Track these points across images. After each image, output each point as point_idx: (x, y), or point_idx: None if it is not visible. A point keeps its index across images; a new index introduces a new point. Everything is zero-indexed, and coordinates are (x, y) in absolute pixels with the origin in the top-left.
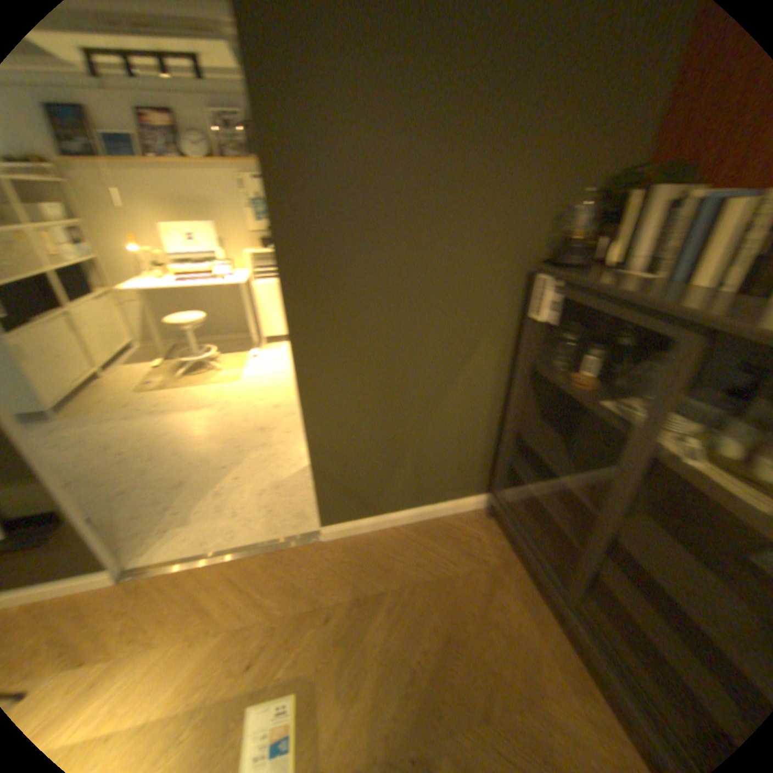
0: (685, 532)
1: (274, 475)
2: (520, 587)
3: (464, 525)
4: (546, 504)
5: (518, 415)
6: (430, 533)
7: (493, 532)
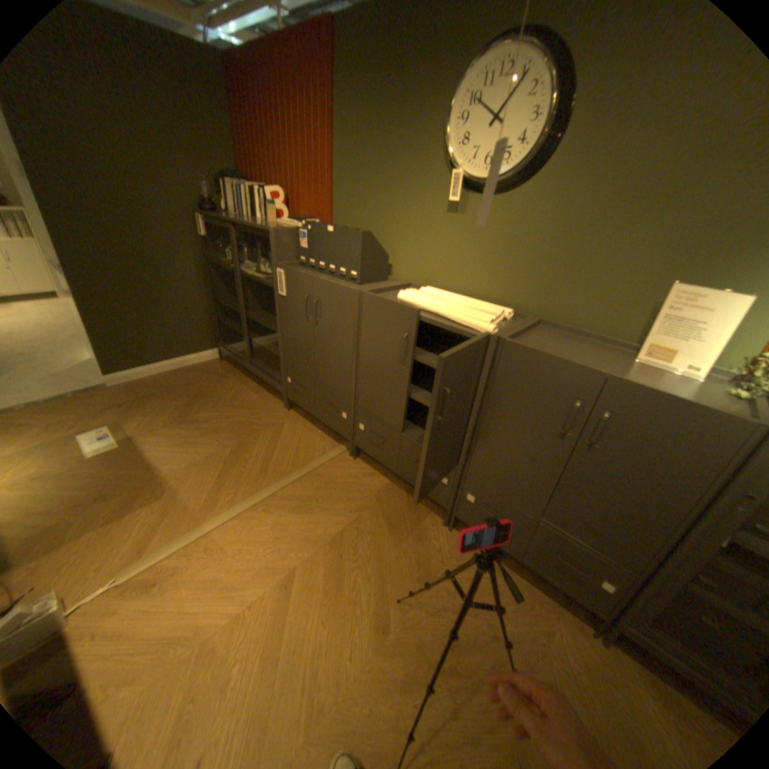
0: (274, 312)
1: (53, 372)
2: (237, 376)
3: (207, 366)
4: (235, 328)
5: (212, 288)
6: (186, 372)
7: (224, 365)
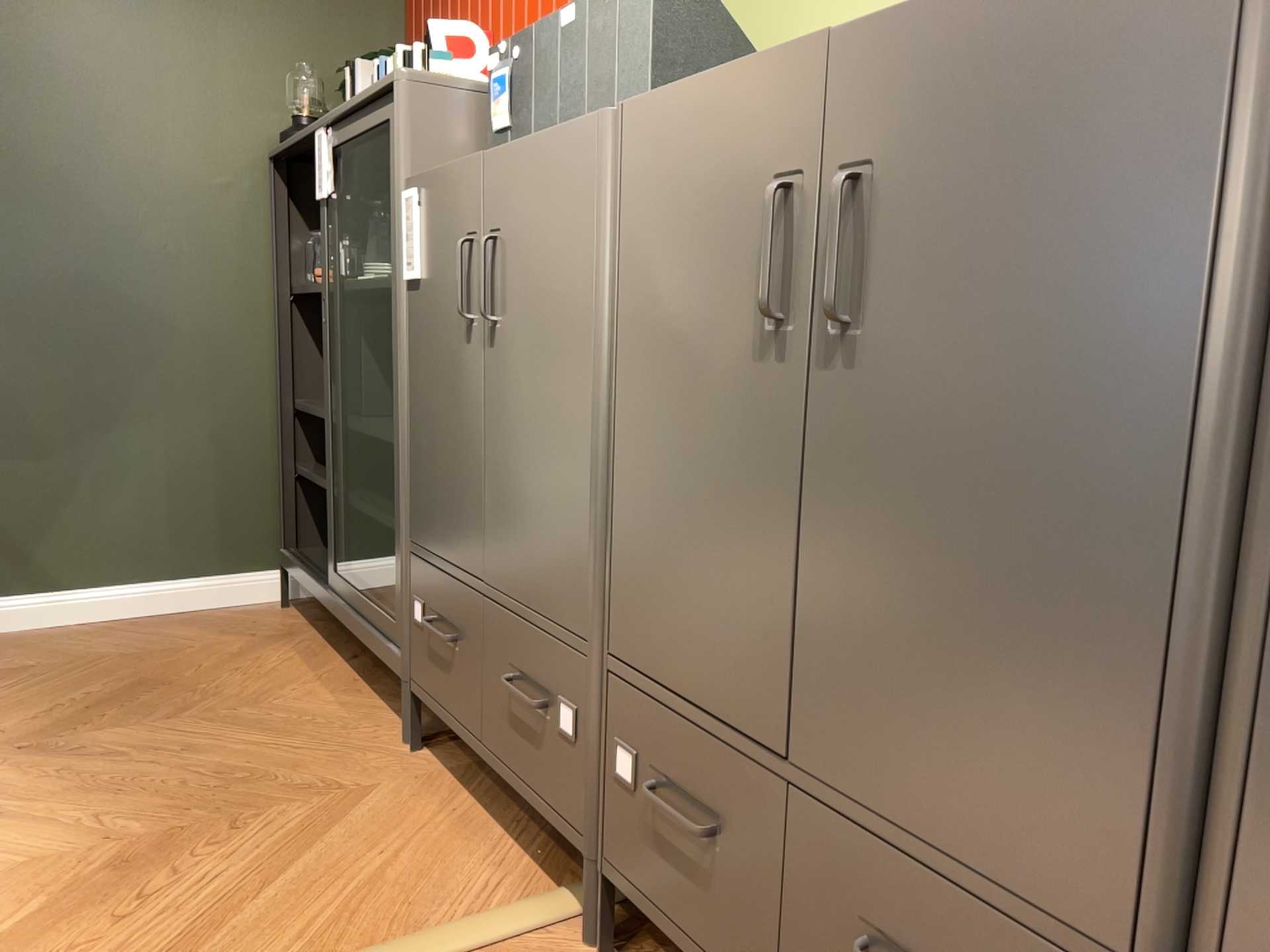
0: None
1: None
2: (301, 645)
3: (233, 614)
4: (321, 481)
5: (284, 367)
6: (160, 623)
7: (284, 616)
